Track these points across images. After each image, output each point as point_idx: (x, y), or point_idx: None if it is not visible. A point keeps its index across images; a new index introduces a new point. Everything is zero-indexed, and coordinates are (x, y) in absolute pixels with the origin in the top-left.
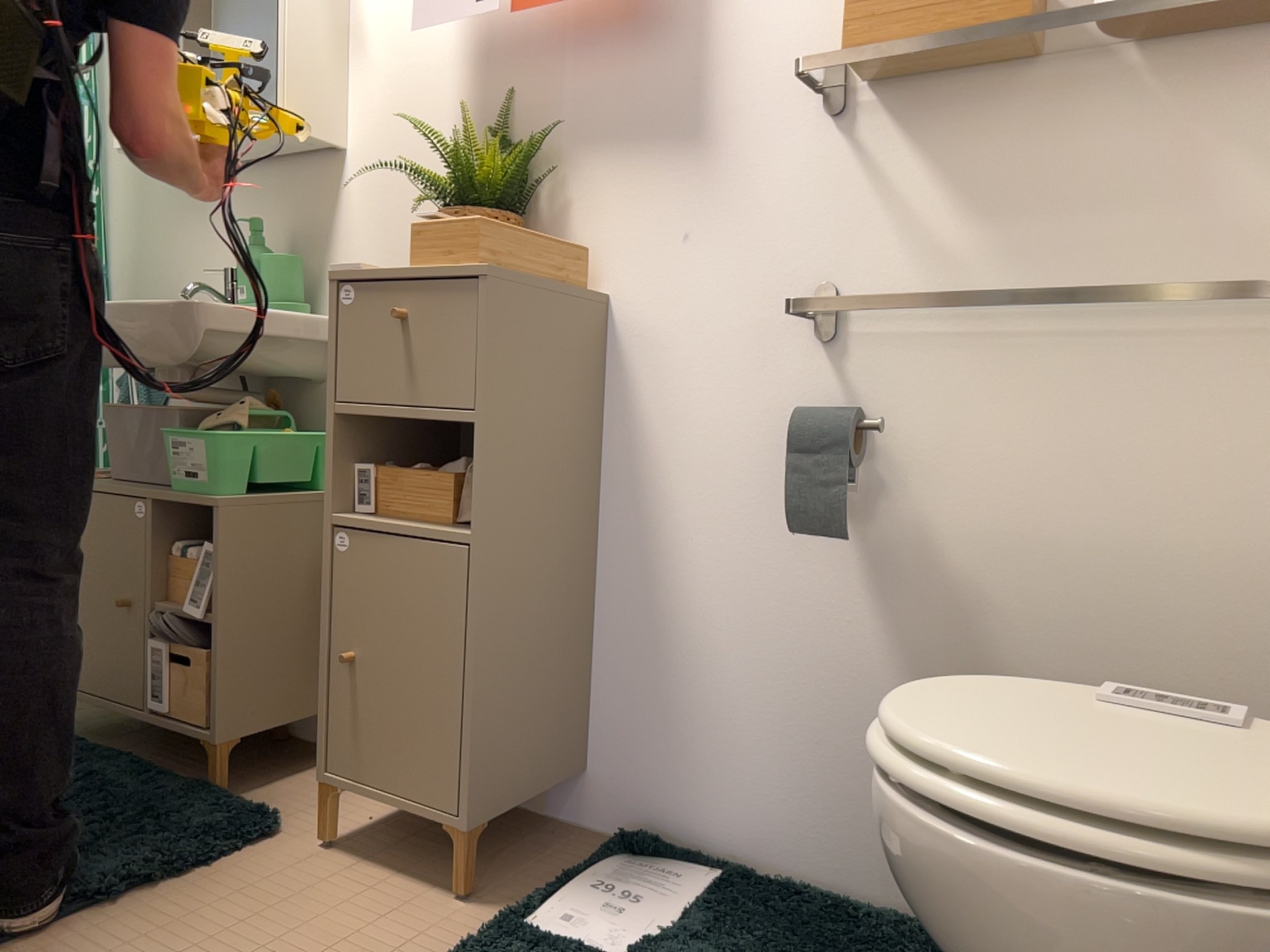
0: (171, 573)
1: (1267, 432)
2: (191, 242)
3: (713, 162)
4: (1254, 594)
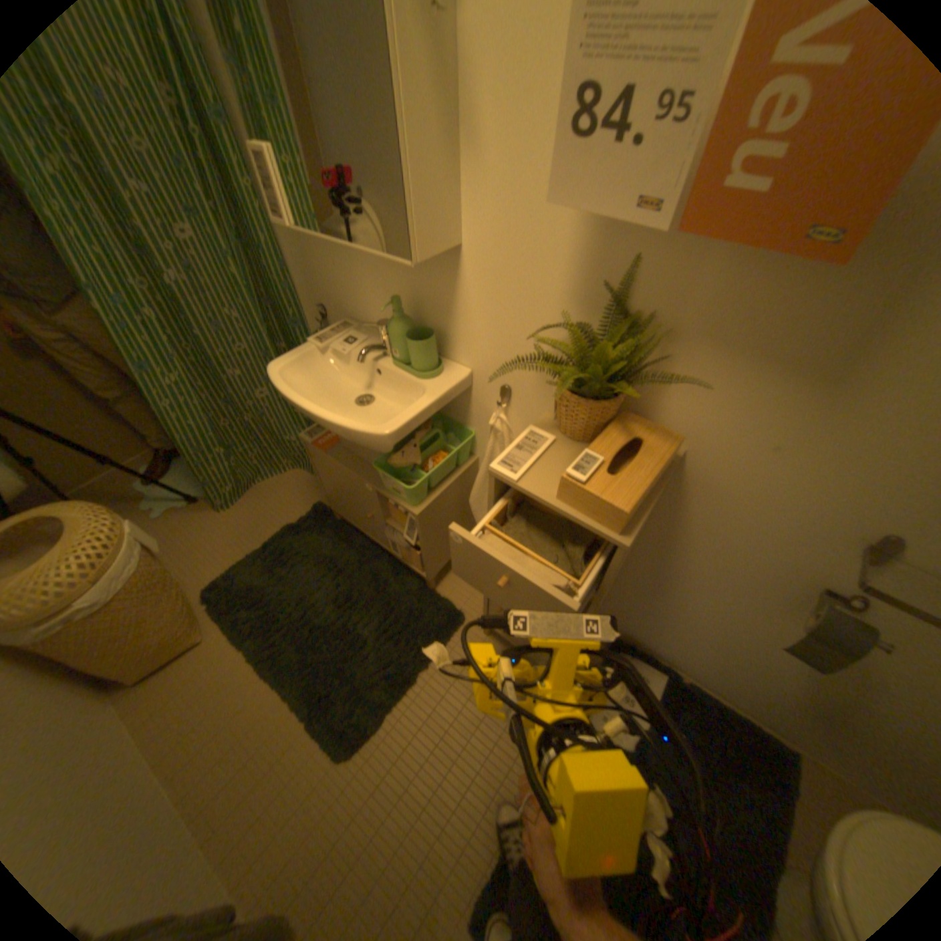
0: (387, 512)
1: None
2: (332, 260)
3: (848, 409)
4: None
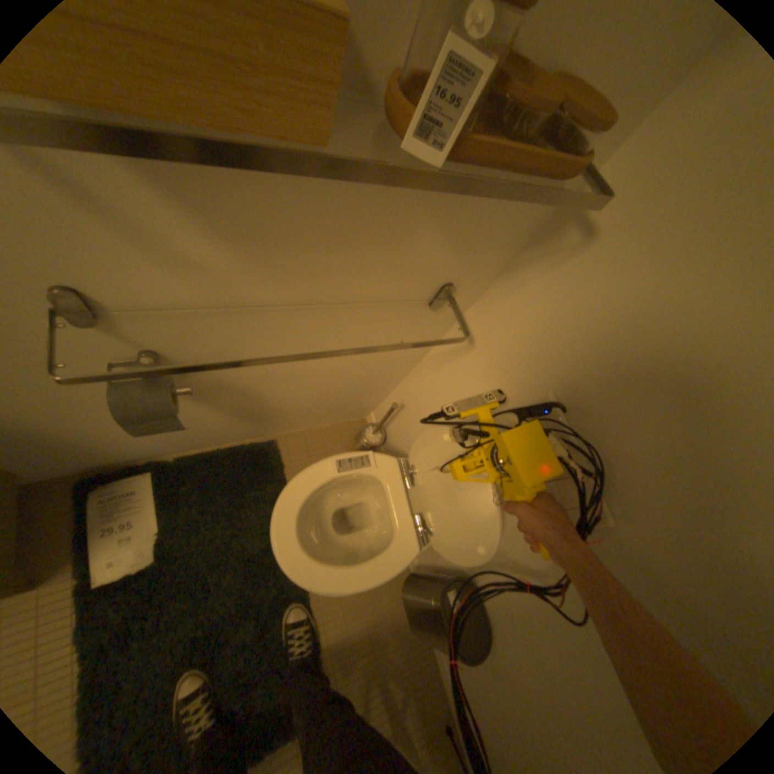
0: None
1: (395, 334)
2: None
3: None
4: (370, 369)
